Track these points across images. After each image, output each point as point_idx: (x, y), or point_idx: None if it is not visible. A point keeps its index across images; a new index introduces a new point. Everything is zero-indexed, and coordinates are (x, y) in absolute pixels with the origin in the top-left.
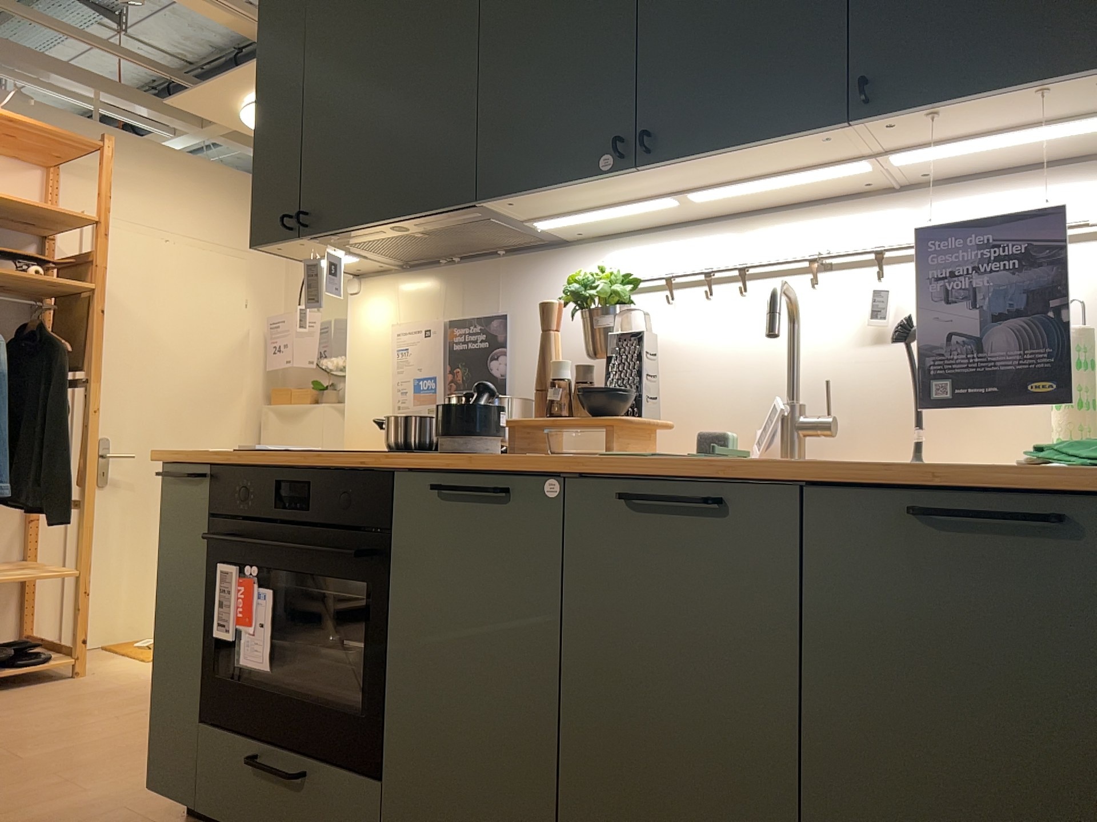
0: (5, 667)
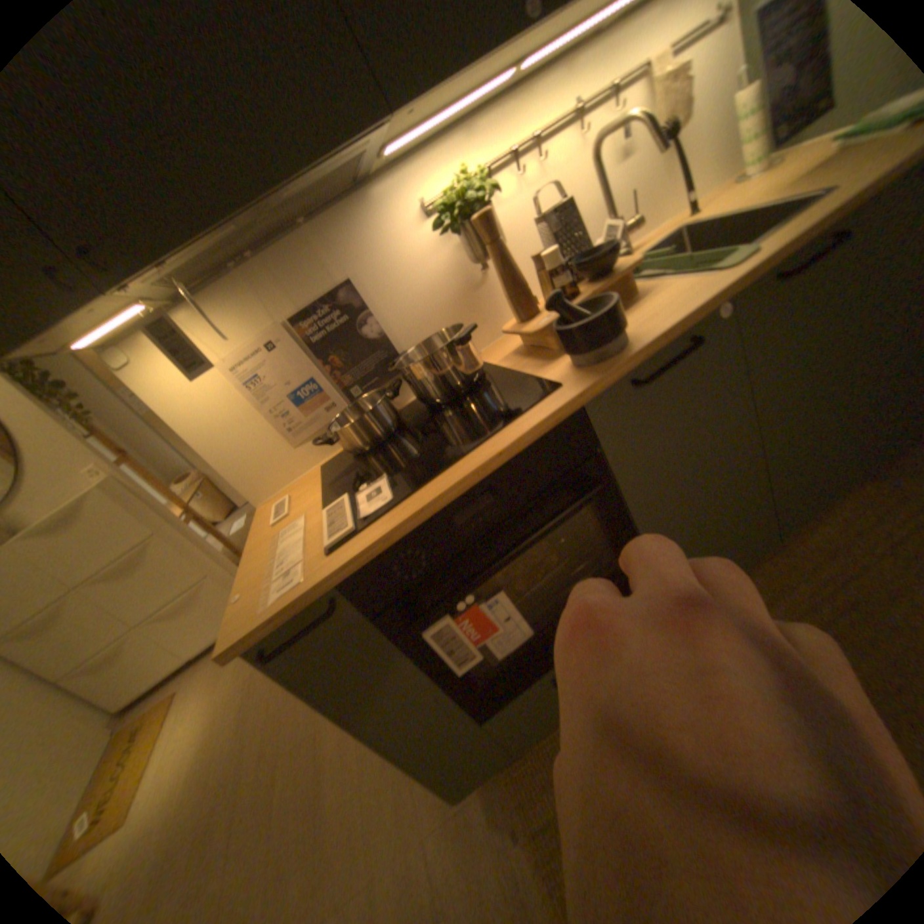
0: None
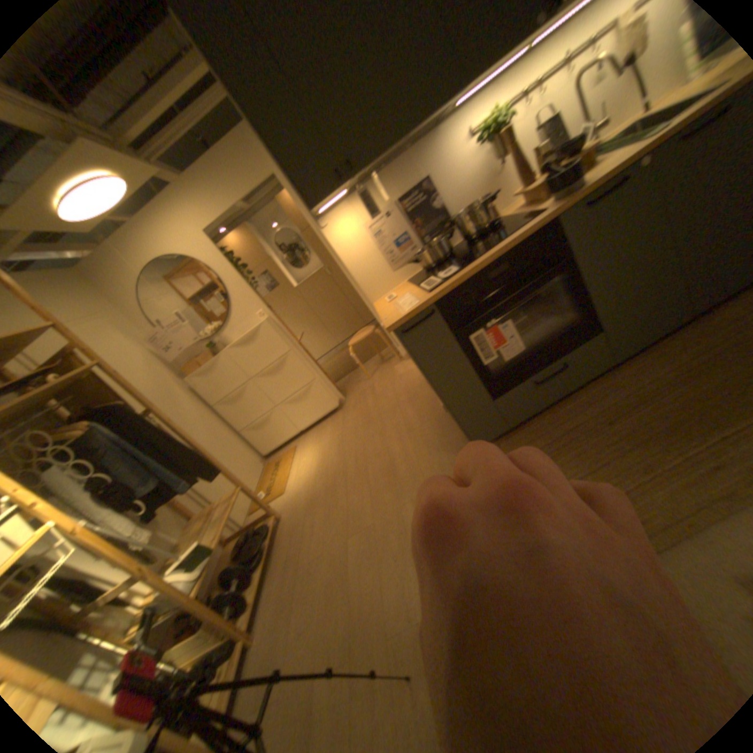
0: (261, 542)
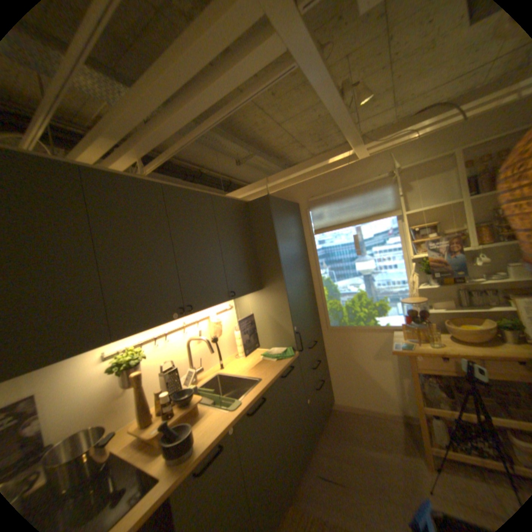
0: None
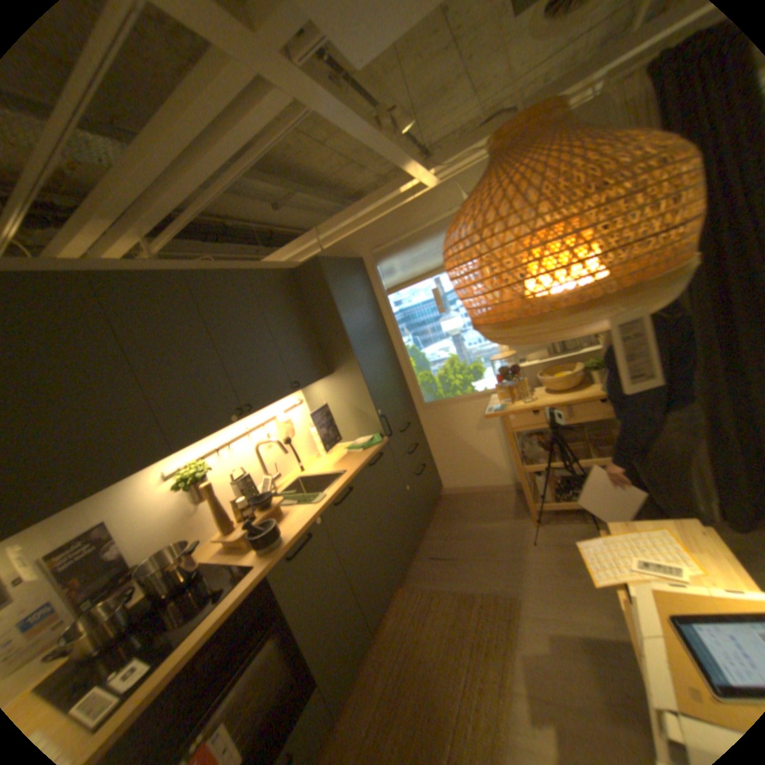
0: None
